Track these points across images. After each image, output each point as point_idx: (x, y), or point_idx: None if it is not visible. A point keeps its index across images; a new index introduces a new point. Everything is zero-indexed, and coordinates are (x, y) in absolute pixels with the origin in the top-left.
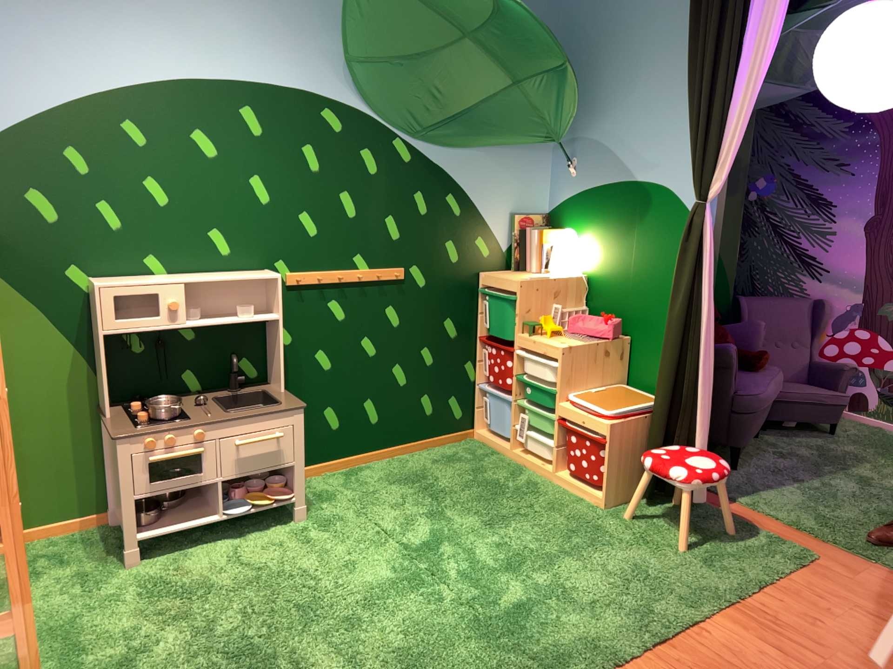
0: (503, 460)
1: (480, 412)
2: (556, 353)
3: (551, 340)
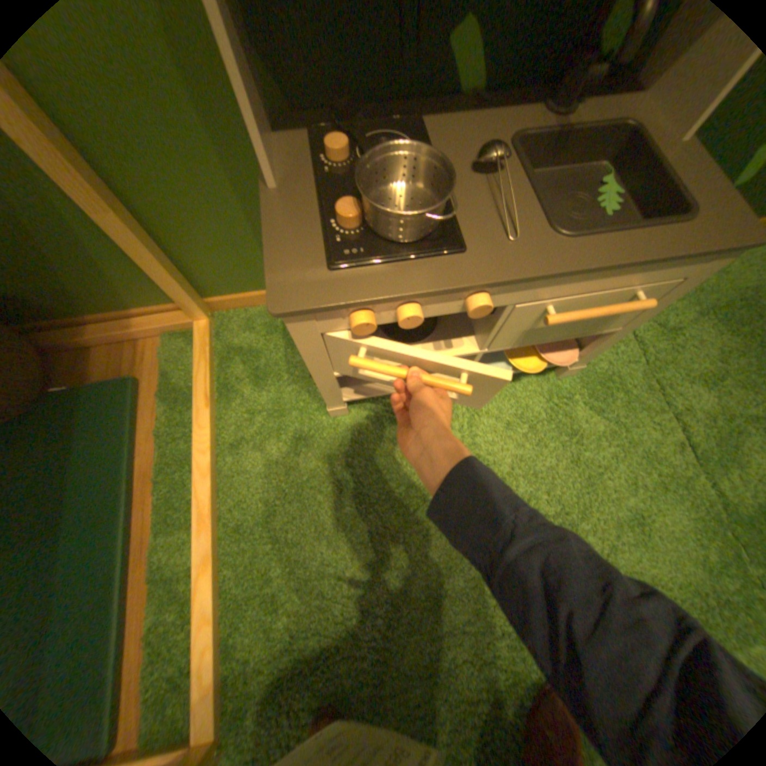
0: None
1: None
2: None
3: None
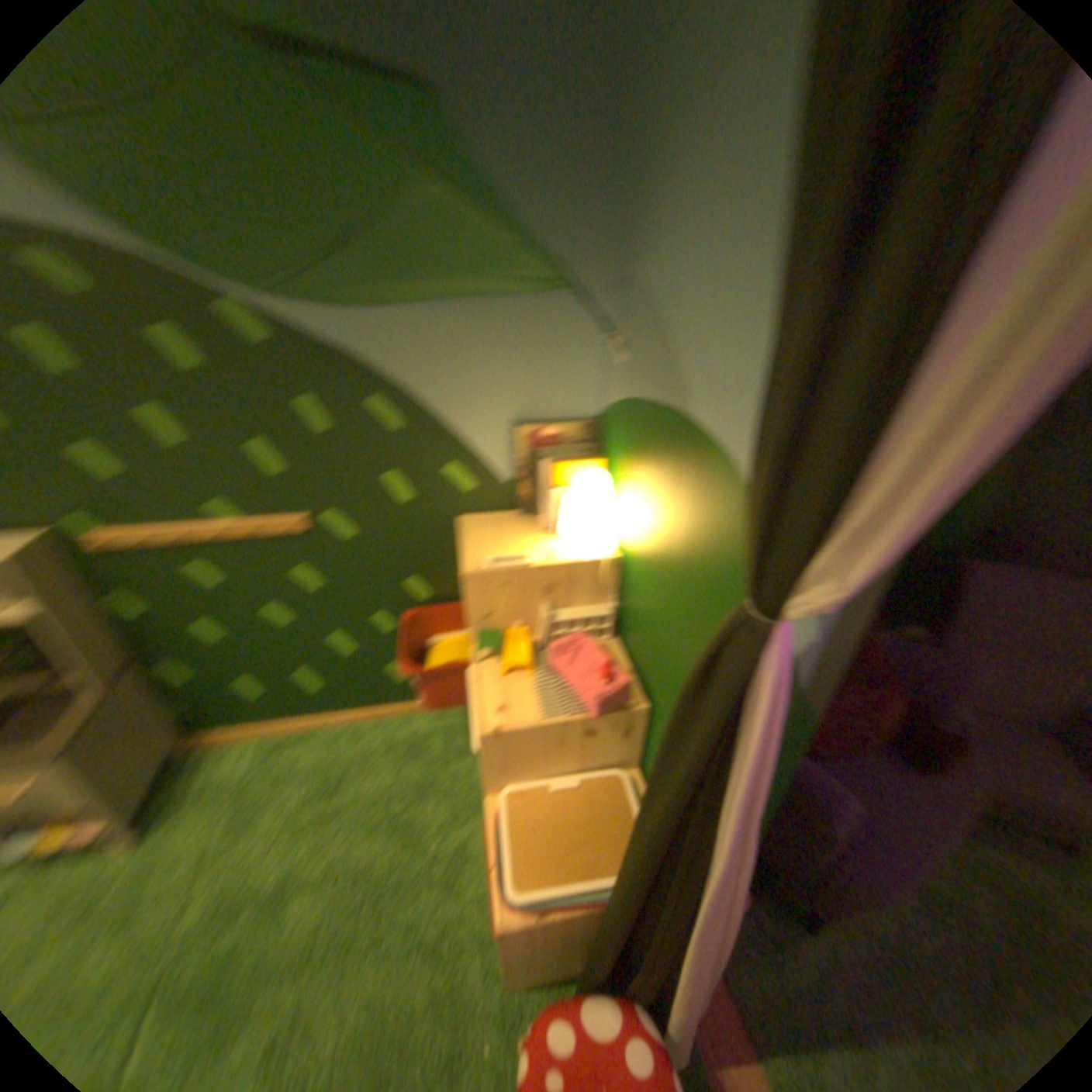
0: (471, 775)
1: None
2: (476, 735)
3: (495, 689)
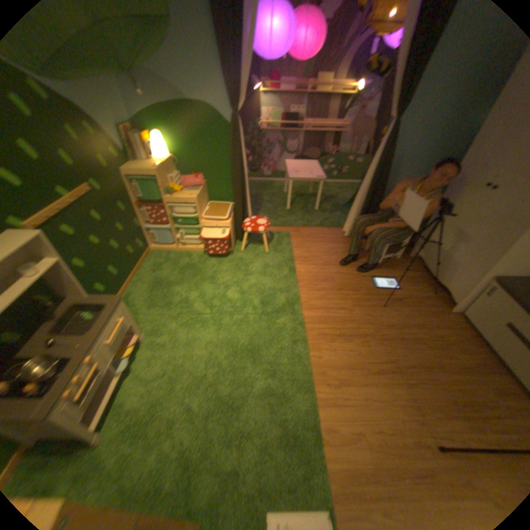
0: (176, 253)
1: (149, 238)
2: (193, 201)
3: (183, 195)
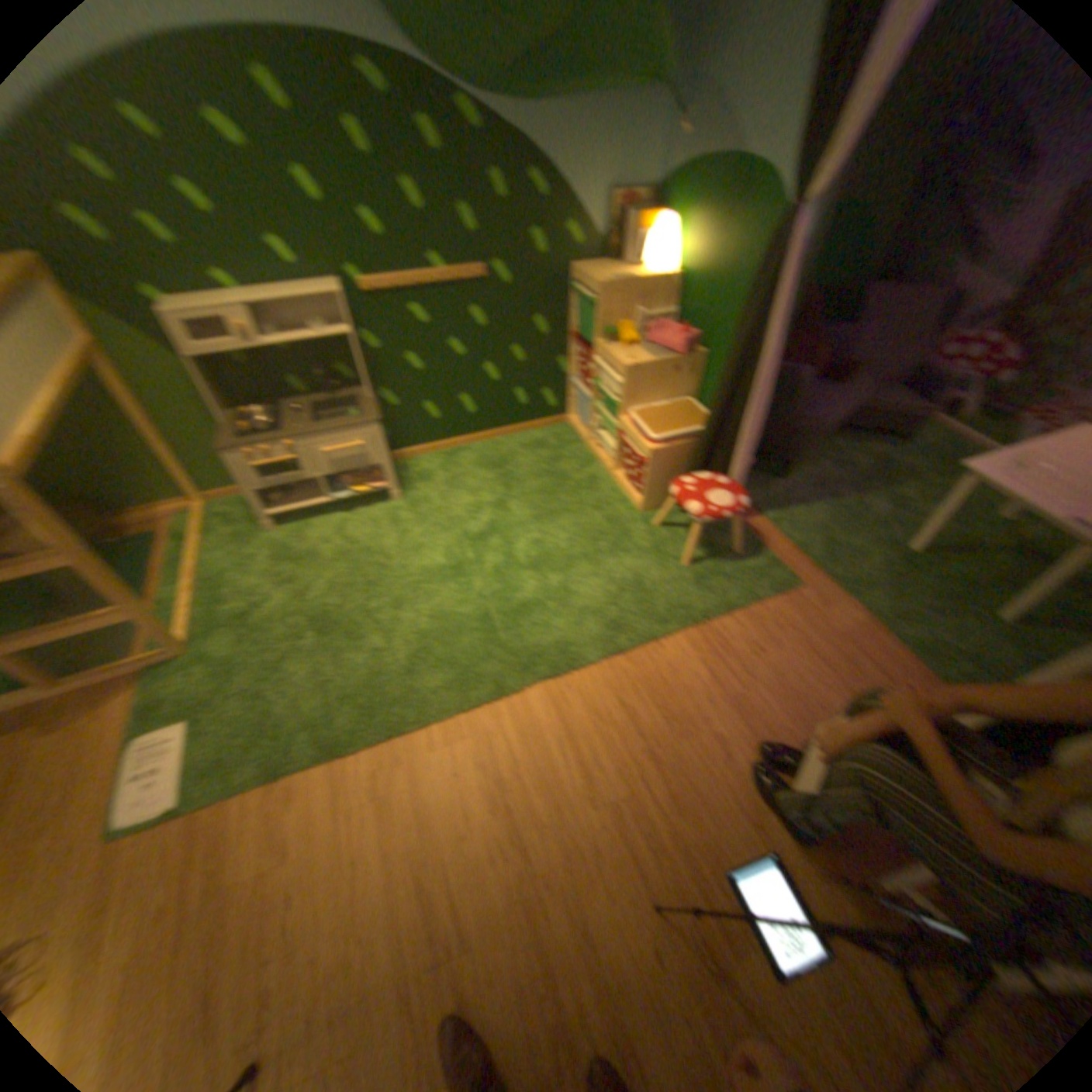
0: (581, 451)
1: (573, 403)
2: (621, 372)
3: (623, 354)
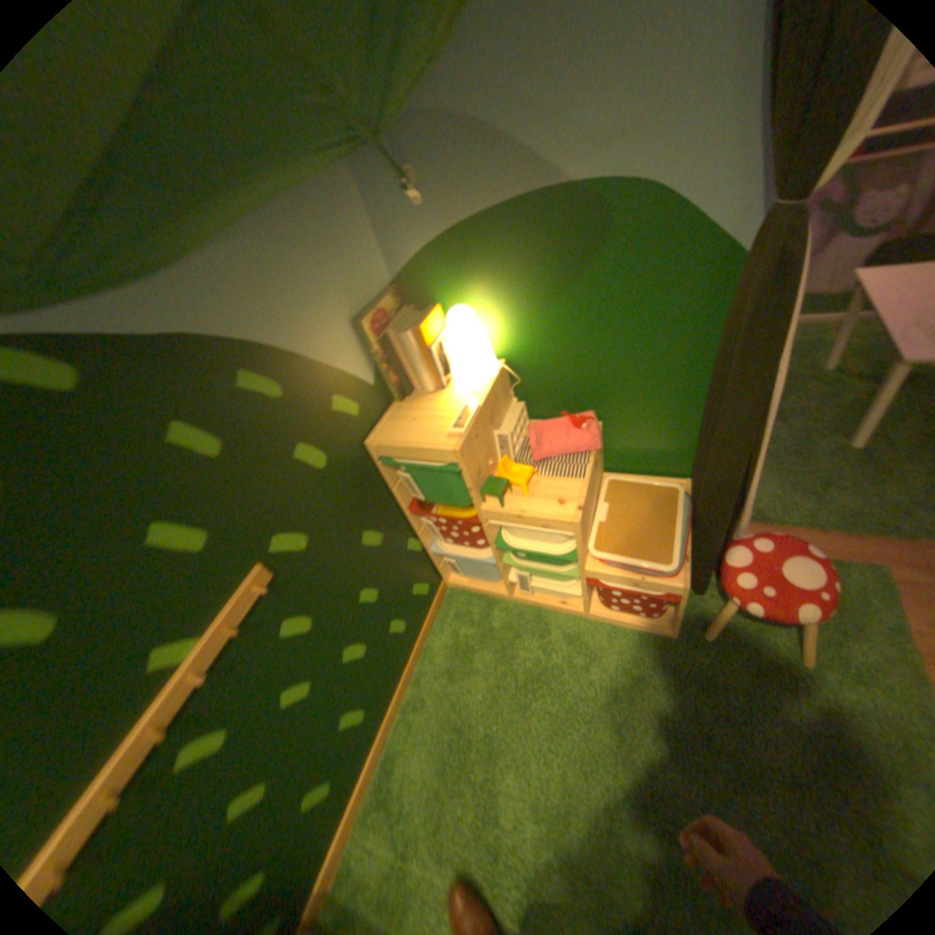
0: (507, 609)
1: (442, 565)
2: (566, 526)
3: (535, 499)
